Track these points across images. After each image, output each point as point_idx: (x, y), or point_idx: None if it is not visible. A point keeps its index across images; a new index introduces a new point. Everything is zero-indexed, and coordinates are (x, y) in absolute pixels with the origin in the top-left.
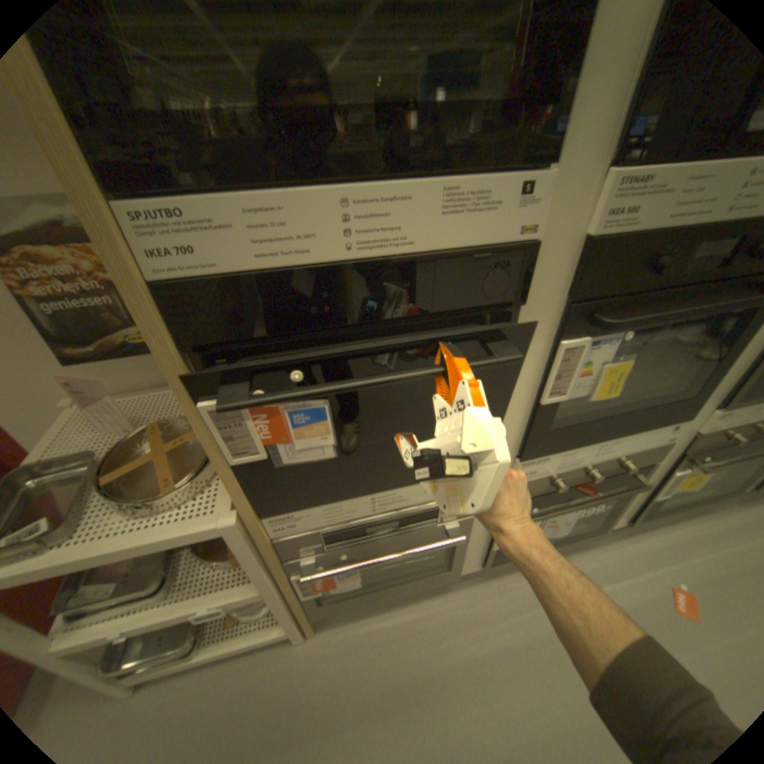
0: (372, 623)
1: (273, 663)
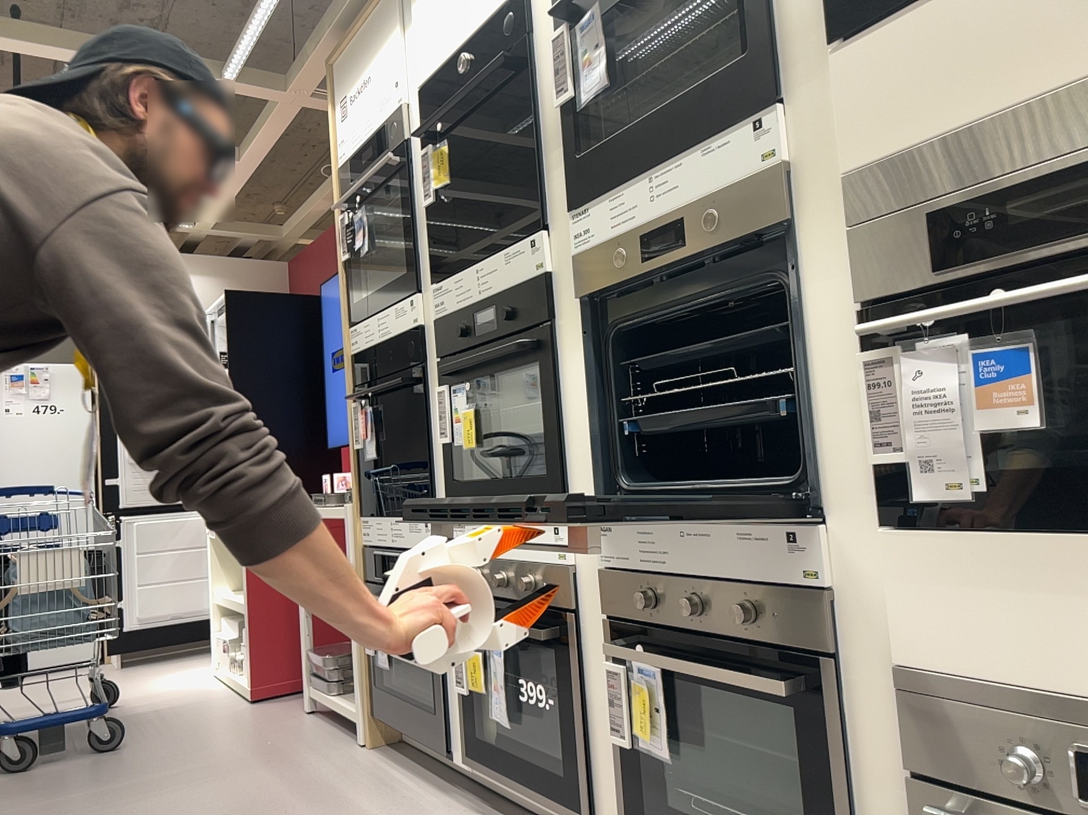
0: (391, 767)
1: (342, 743)
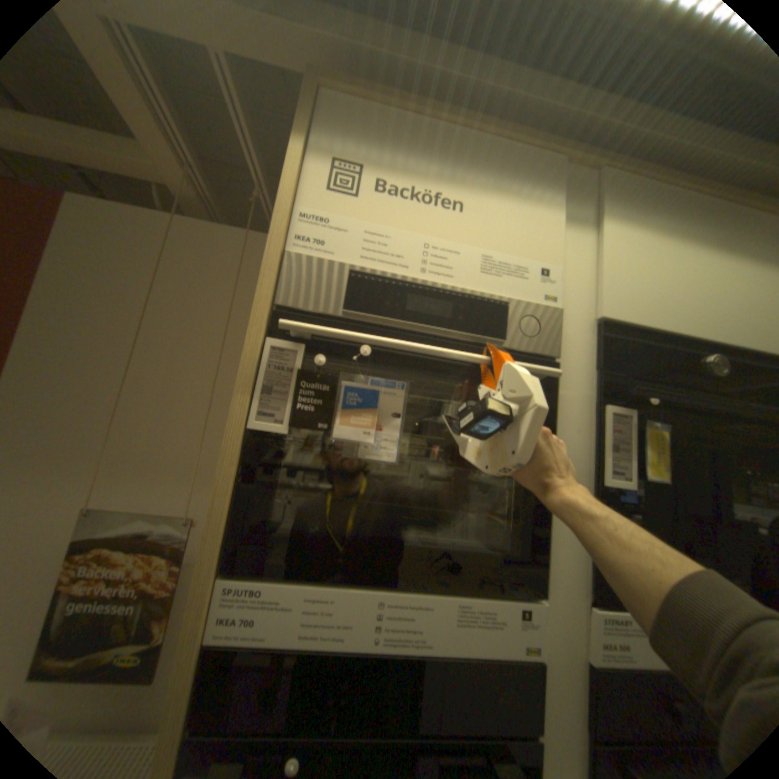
0: None
1: None
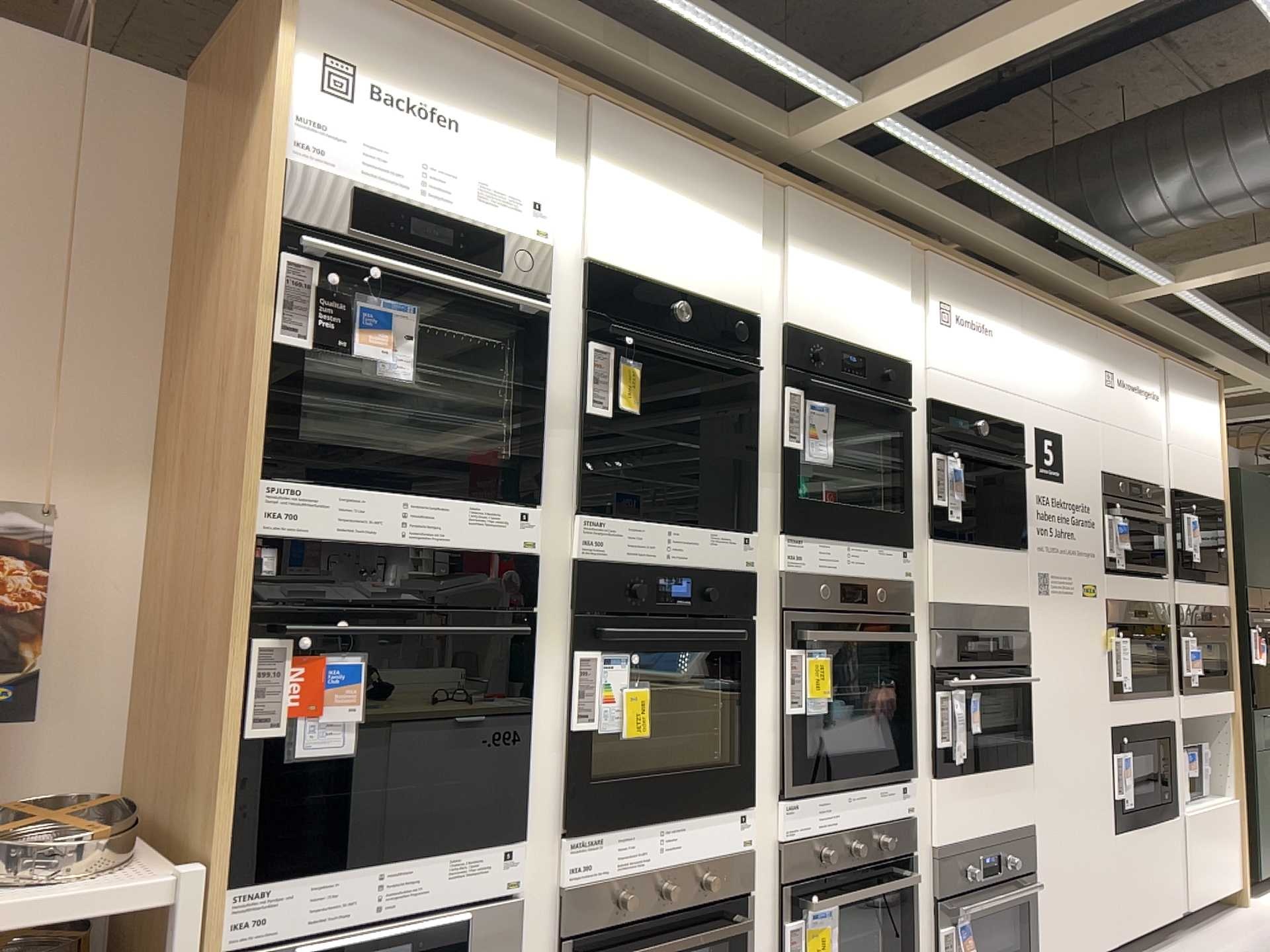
0: None
1: None
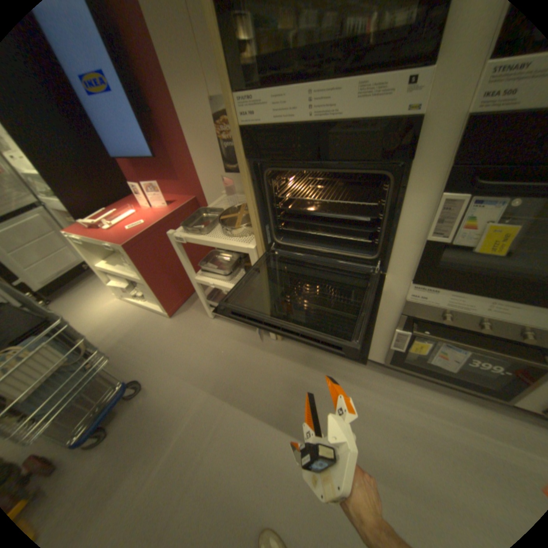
0: (310, 352)
1: (261, 339)
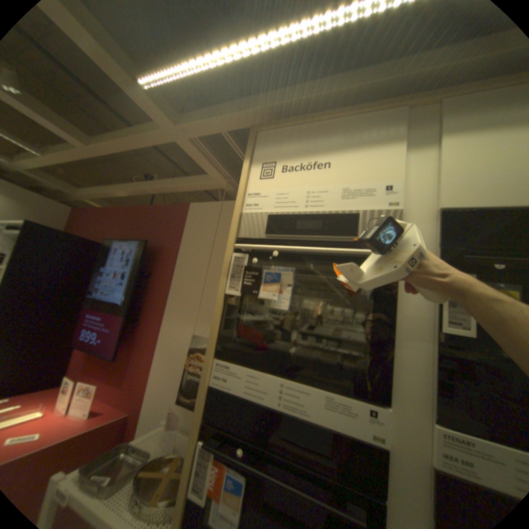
0: None
1: None
